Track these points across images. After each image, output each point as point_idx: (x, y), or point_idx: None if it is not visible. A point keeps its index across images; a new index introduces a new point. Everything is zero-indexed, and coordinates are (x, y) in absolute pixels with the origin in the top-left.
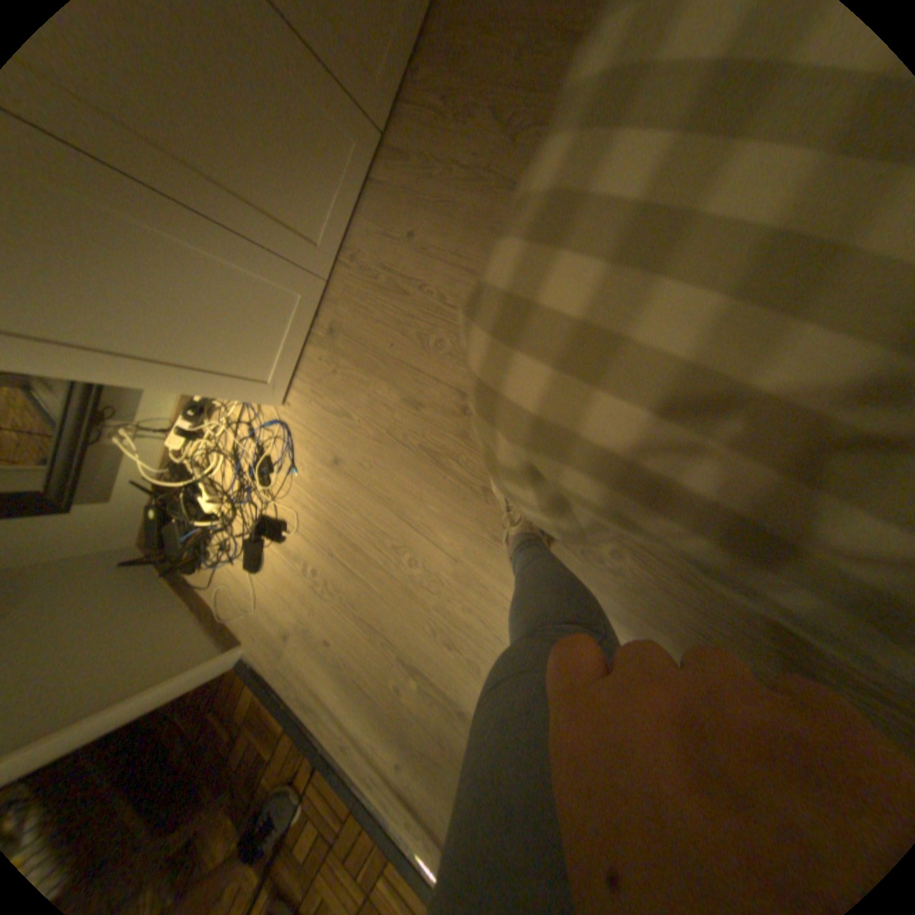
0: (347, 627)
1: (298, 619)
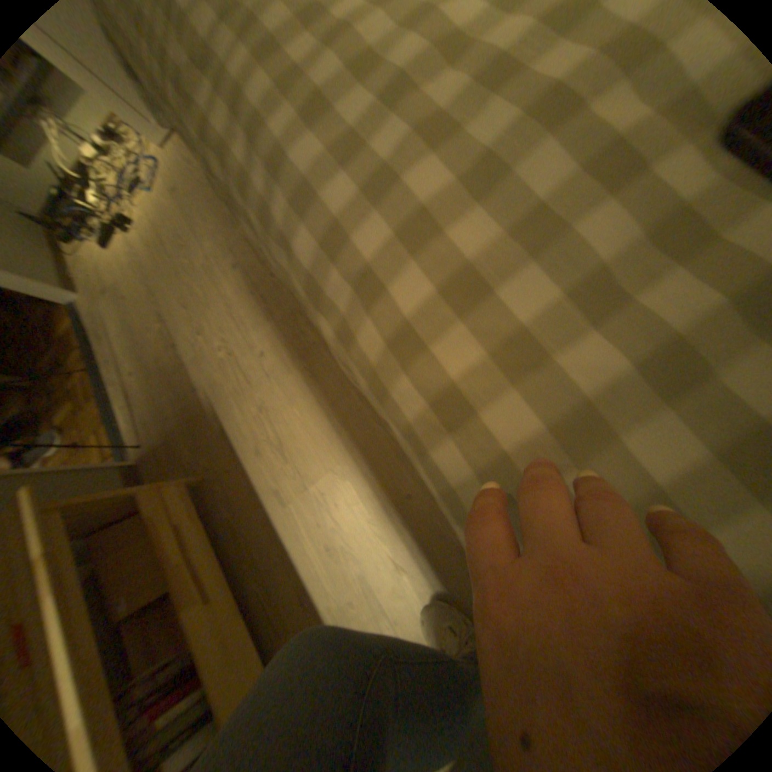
0: (136, 291)
1: (112, 282)
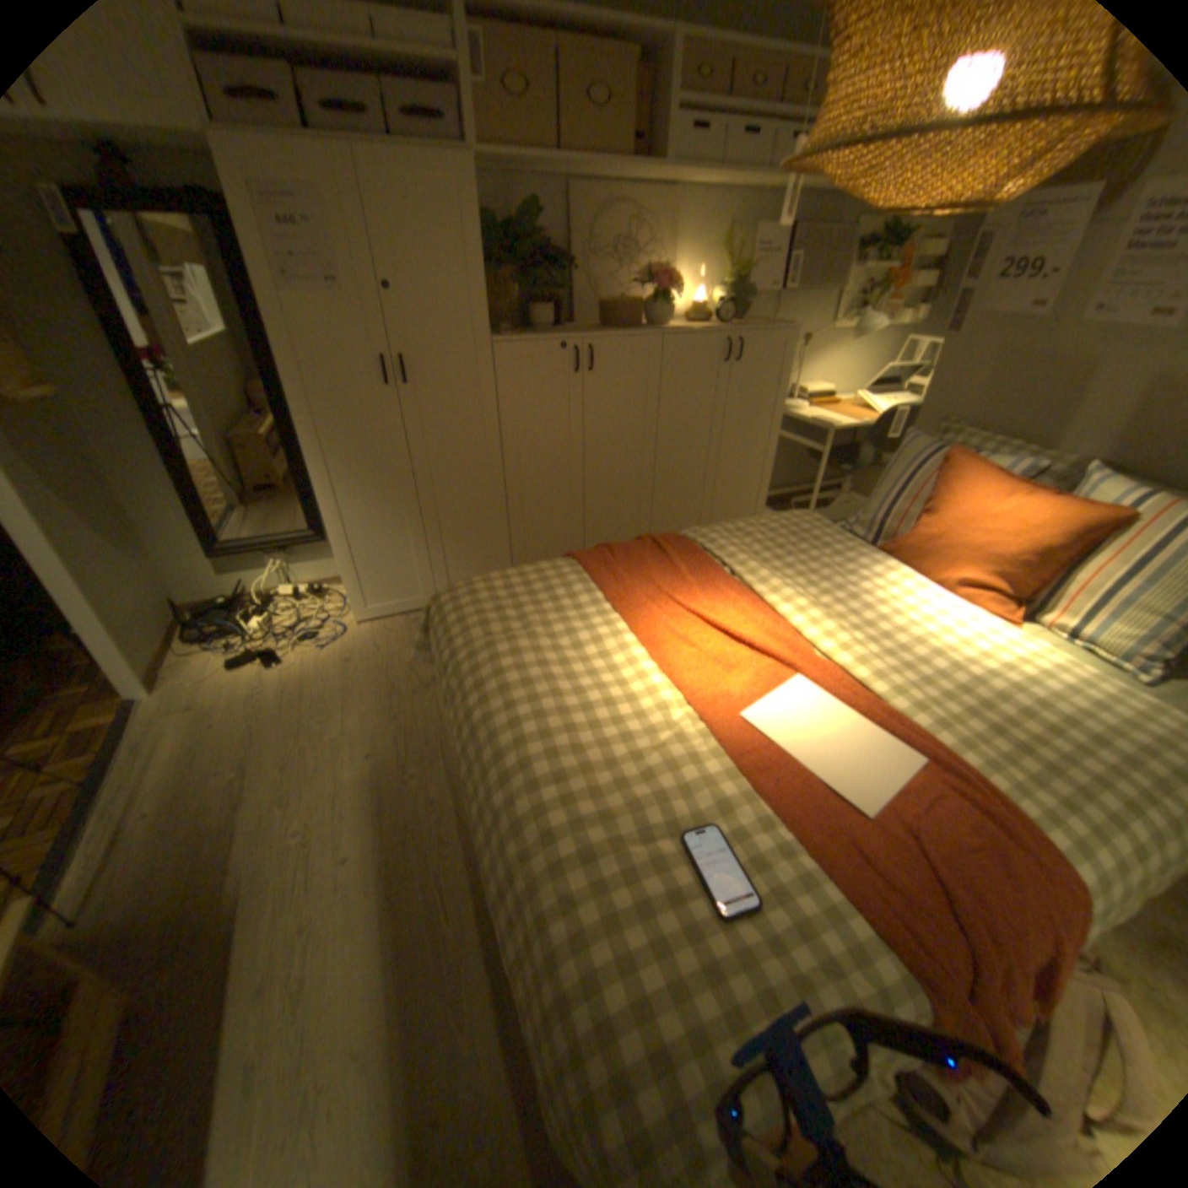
0: (231, 728)
1: (207, 706)
